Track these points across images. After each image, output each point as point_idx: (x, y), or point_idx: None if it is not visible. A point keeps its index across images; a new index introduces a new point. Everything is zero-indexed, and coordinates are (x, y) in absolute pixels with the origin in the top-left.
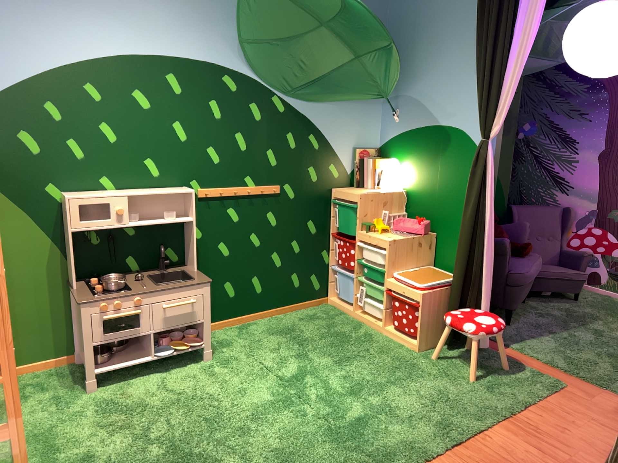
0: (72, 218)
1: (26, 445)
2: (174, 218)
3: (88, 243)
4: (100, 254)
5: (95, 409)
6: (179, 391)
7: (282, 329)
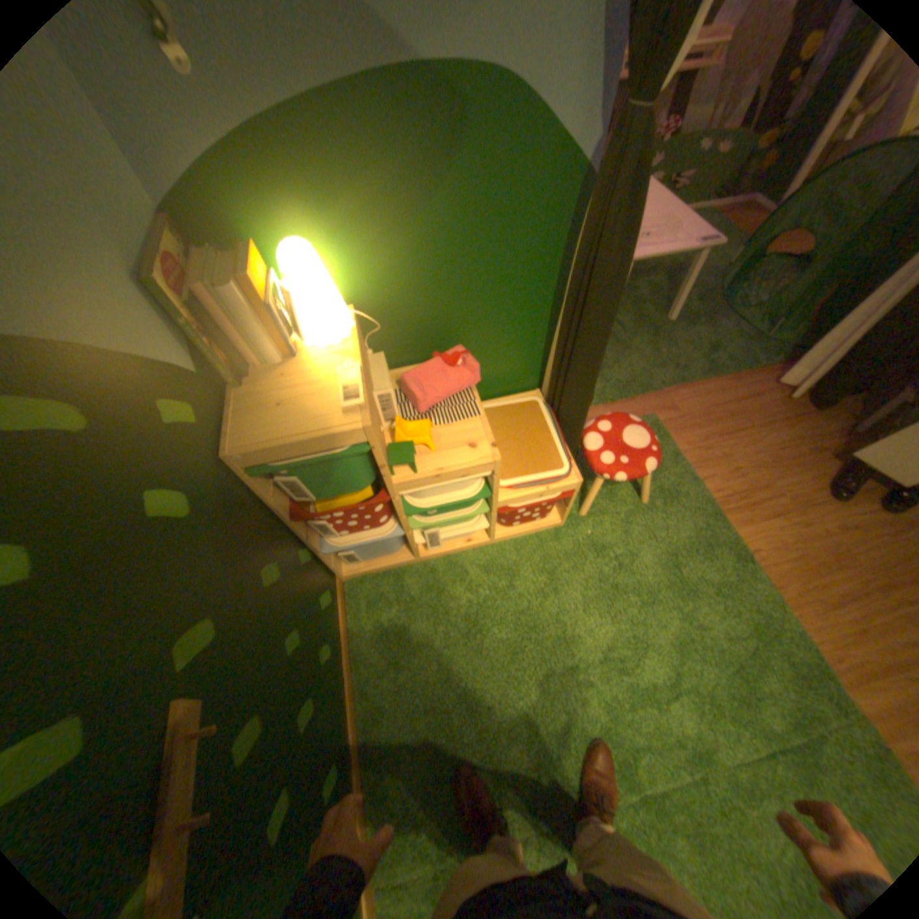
0: None
1: None
2: None
3: None
4: None
5: None
6: None
7: (419, 721)
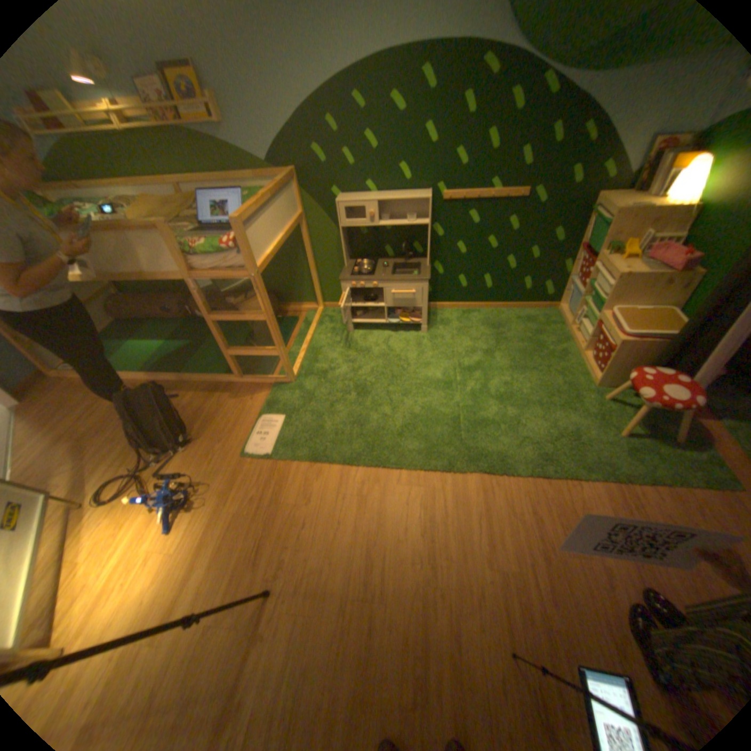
0: (340, 218)
1: (307, 353)
2: (416, 220)
3: (358, 234)
4: (367, 242)
5: (345, 344)
6: (392, 349)
7: (495, 323)
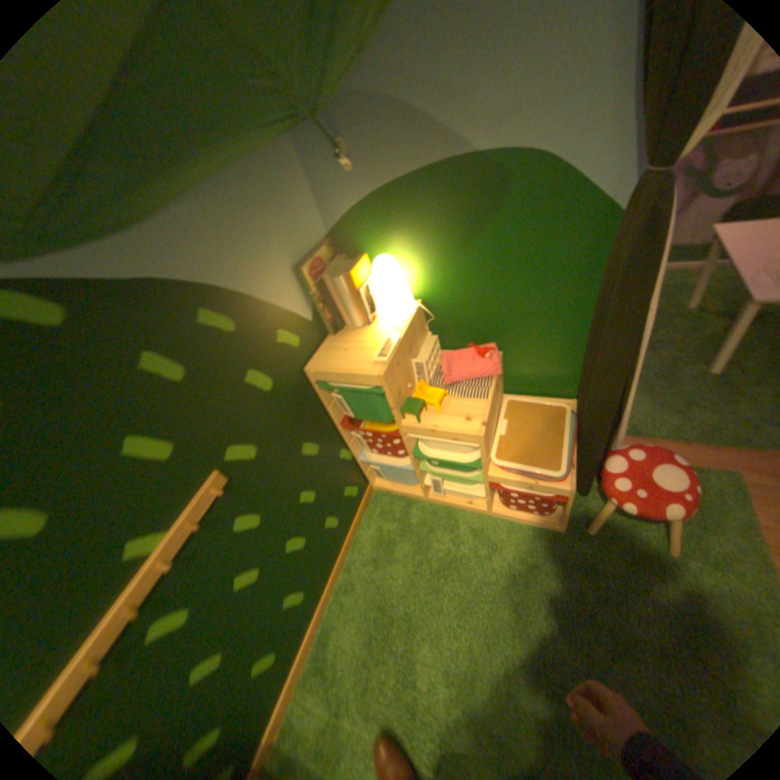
0: None
1: None
2: None
3: None
4: None
5: None
6: None
7: (371, 612)
